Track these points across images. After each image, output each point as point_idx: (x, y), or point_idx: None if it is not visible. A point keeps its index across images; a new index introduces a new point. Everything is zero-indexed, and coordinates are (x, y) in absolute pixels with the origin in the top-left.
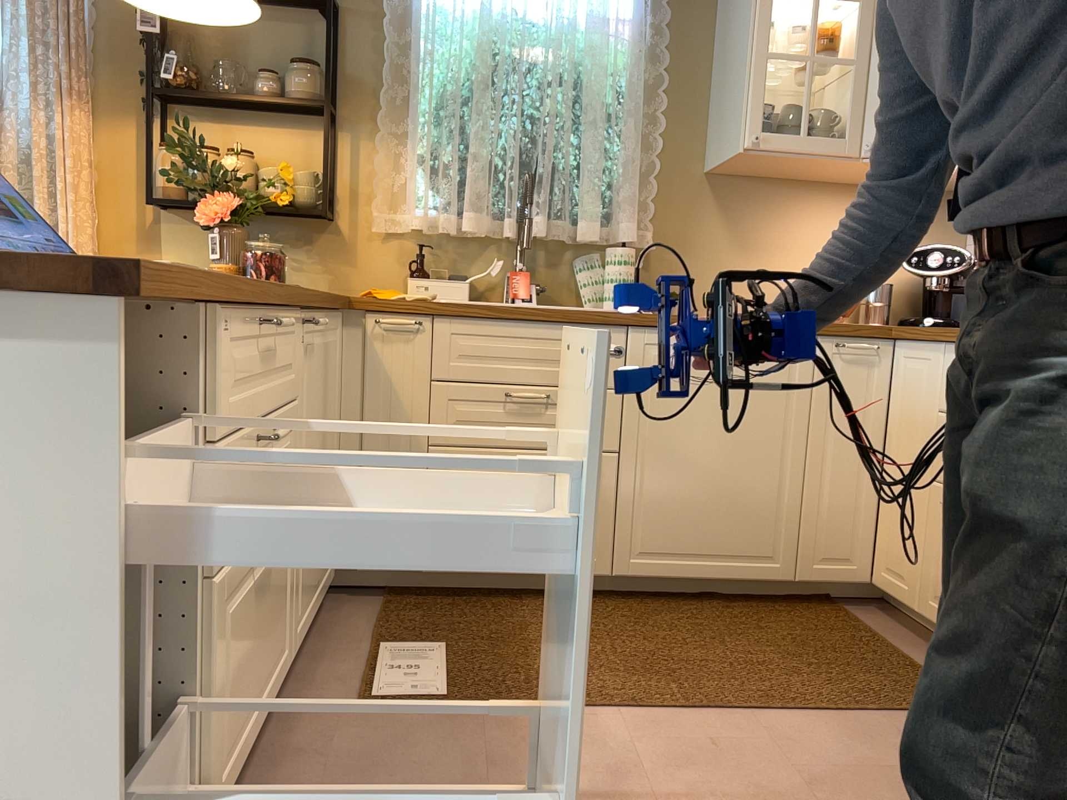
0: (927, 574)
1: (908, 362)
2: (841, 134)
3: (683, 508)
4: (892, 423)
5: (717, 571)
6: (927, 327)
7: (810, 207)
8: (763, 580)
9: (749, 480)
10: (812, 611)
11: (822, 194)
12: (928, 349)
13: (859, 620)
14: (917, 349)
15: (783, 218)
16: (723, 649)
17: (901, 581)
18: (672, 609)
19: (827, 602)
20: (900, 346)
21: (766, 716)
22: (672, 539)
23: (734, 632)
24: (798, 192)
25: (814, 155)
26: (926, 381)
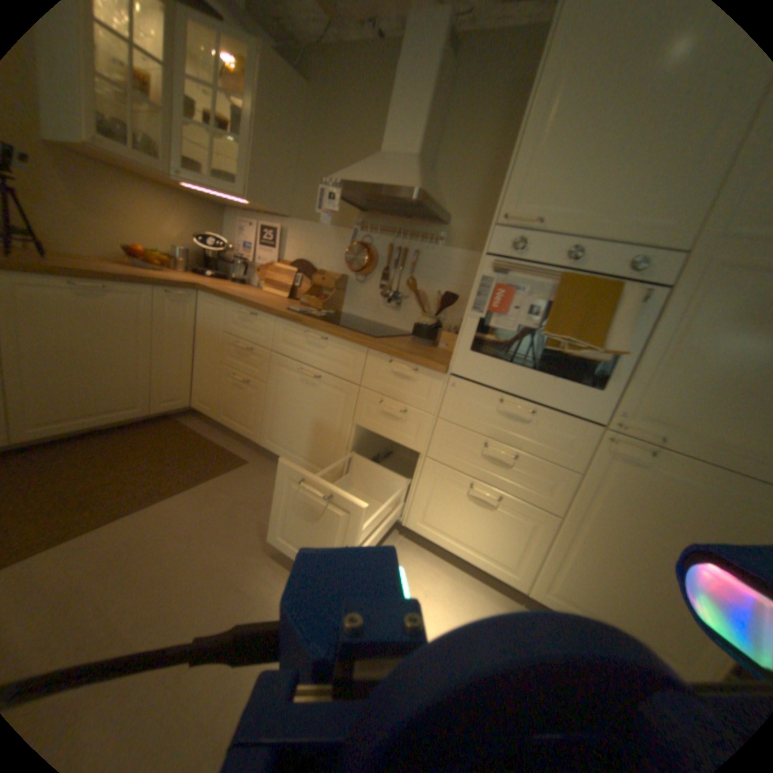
0: (219, 404)
1: (205, 303)
2: (155, 155)
3: (67, 392)
4: (197, 333)
5: (98, 422)
6: (214, 287)
7: (133, 191)
8: (129, 419)
9: (115, 369)
10: (160, 427)
11: (141, 185)
12: (216, 300)
13: (186, 427)
14: (209, 298)
15: (114, 194)
16: (113, 471)
17: (206, 406)
18: (67, 452)
19: (167, 420)
20: (200, 294)
21: (152, 507)
22: (60, 412)
23: (117, 456)
24: (123, 179)
25: (138, 163)
26: (215, 315)
